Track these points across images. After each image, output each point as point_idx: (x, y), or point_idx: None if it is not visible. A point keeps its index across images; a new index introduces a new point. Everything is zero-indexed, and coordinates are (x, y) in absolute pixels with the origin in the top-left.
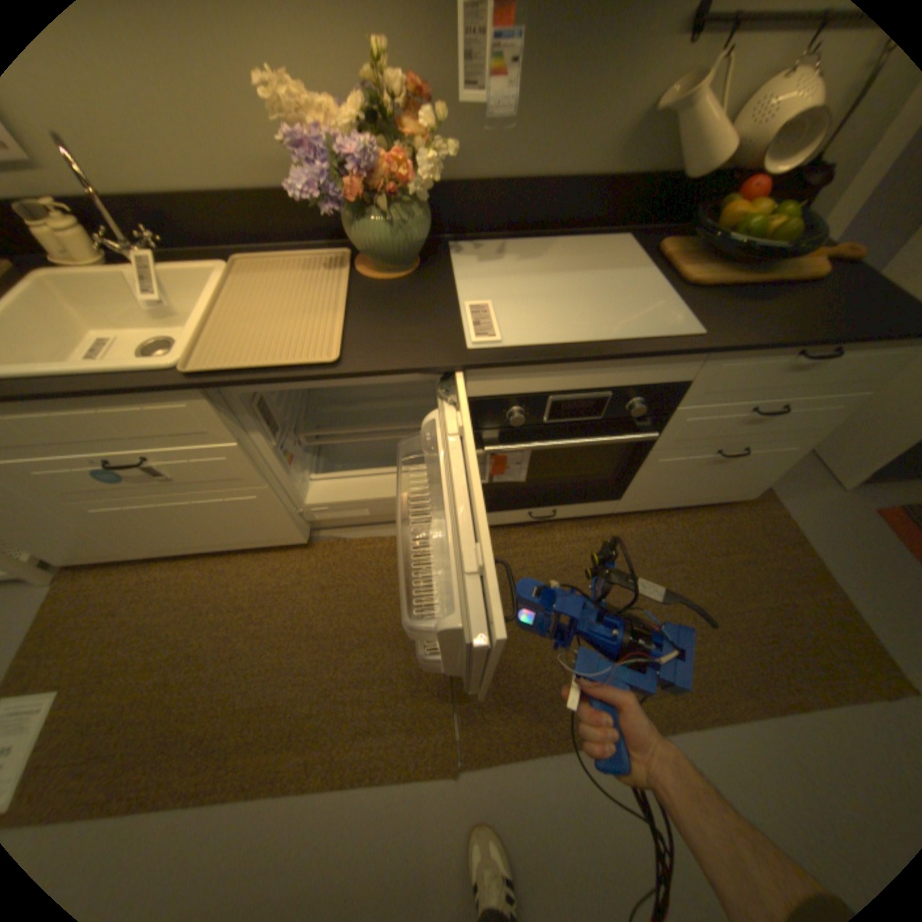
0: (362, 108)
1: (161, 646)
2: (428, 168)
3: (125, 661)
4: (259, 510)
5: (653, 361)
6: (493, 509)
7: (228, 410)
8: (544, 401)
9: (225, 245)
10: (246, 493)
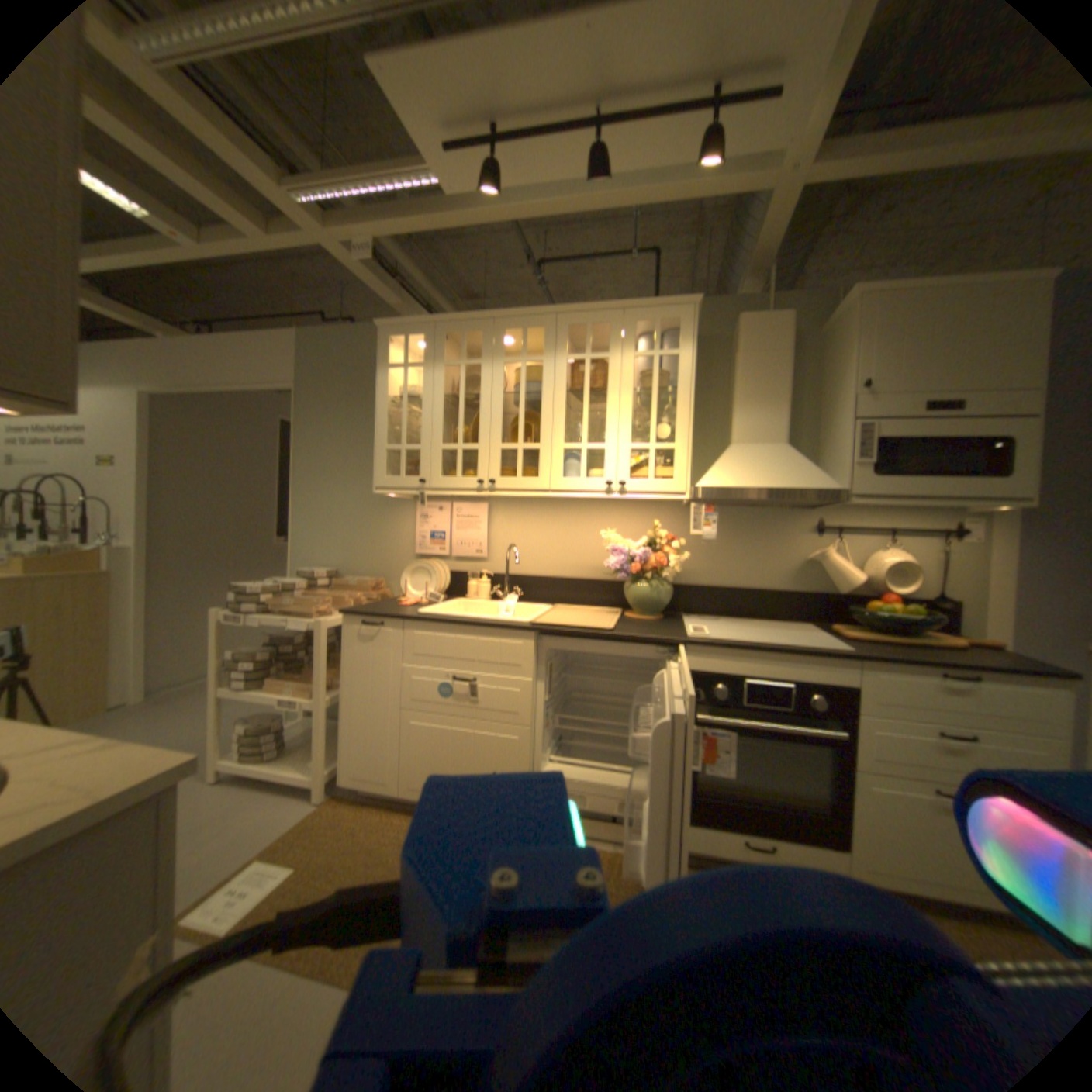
0: (644, 543)
1: (378, 865)
2: (673, 571)
3: (347, 865)
4: (511, 754)
5: (817, 663)
6: (705, 822)
7: (540, 649)
8: (743, 693)
9: (550, 602)
10: (512, 730)
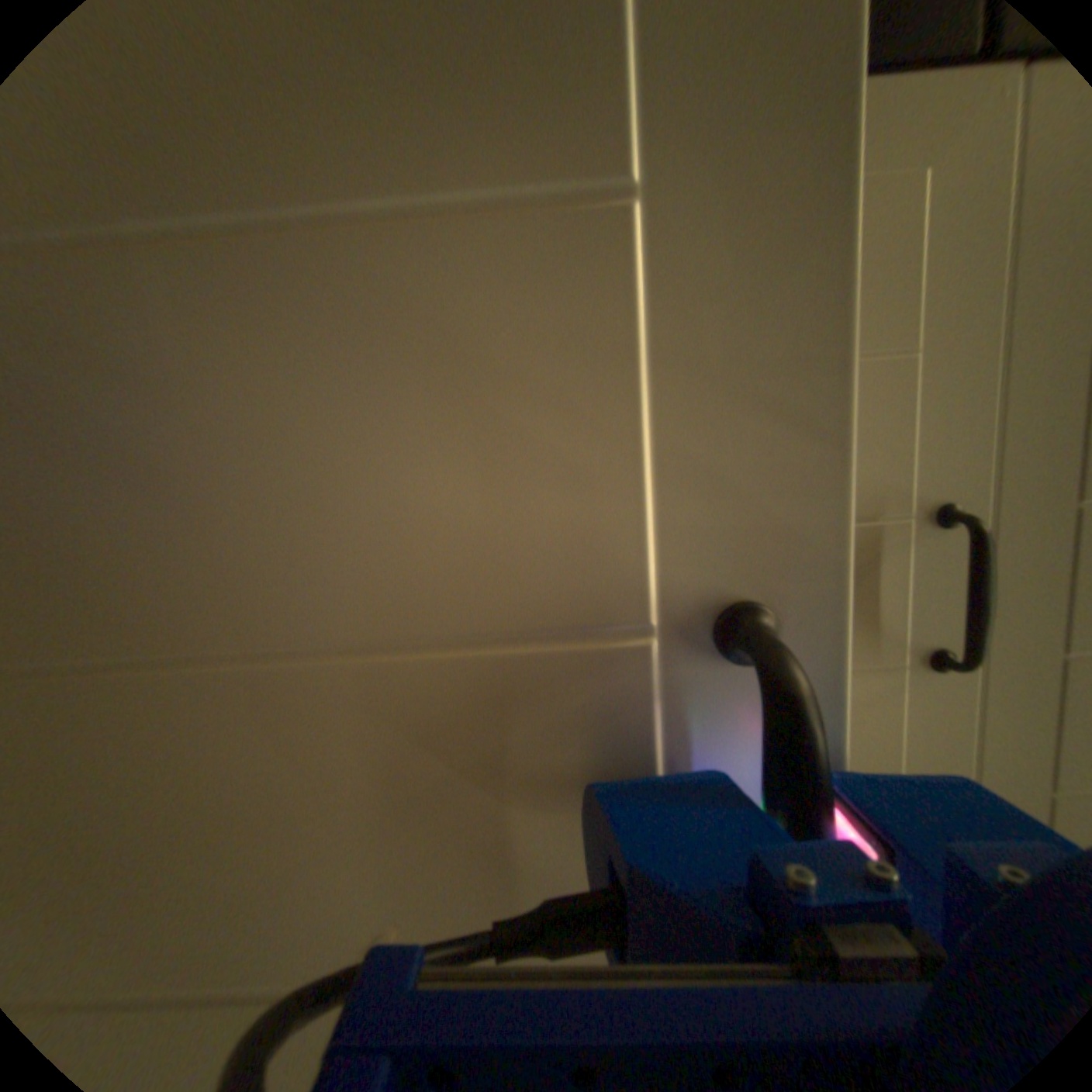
0: None
1: None
2: None
3: None
4: None
5: None
6: None
7: None
8: None
9: None
10: None
